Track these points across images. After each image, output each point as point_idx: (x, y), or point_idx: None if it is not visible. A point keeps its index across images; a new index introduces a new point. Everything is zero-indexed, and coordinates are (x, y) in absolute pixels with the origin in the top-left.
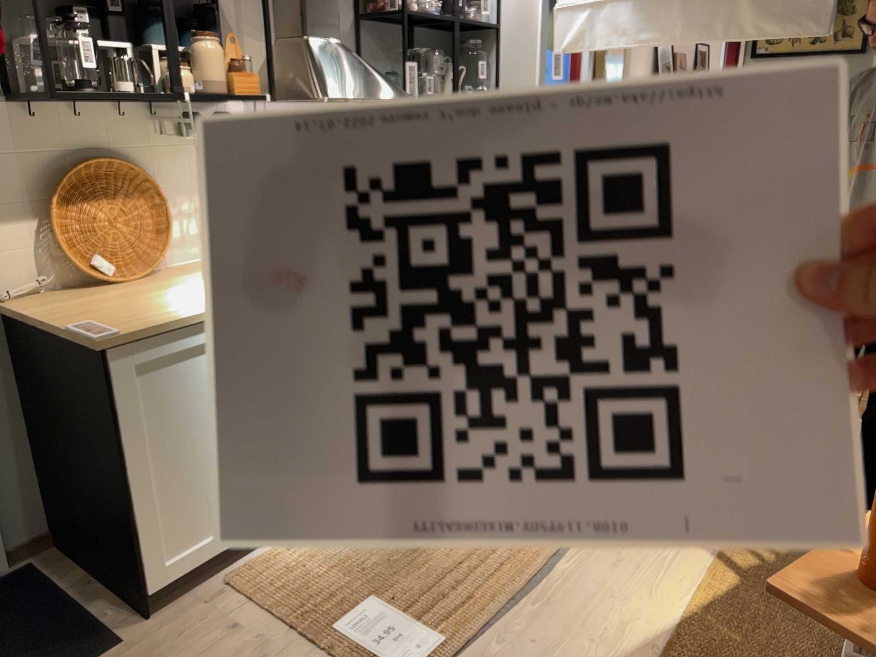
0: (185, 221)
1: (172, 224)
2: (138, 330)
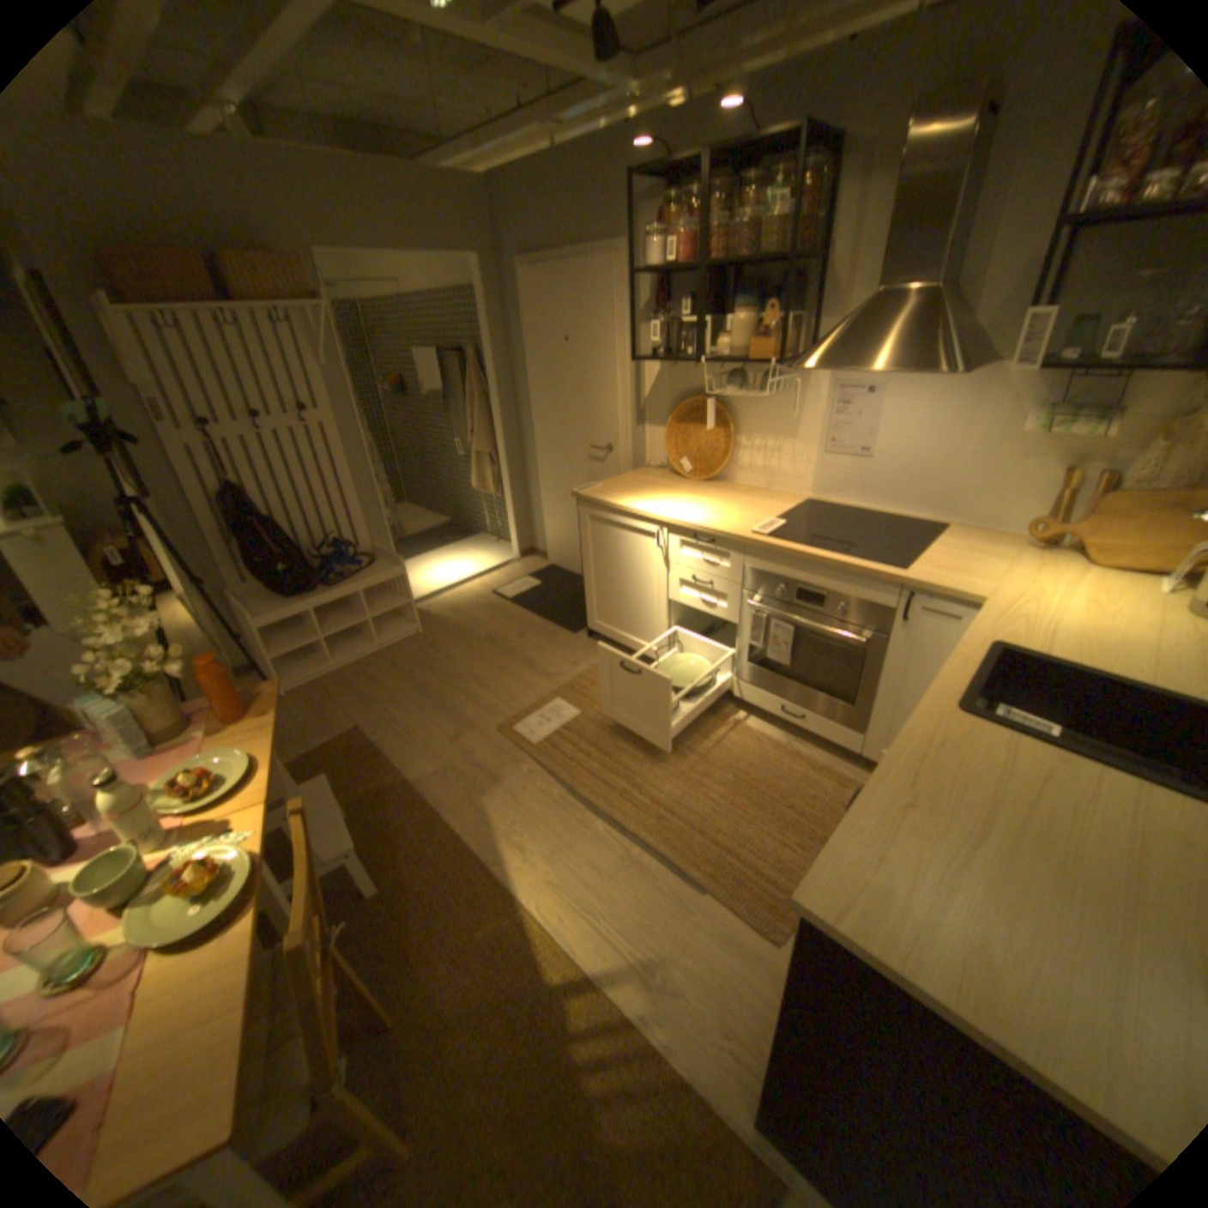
0: (754, 452)
1: (728, 452)
2: (587, 497)
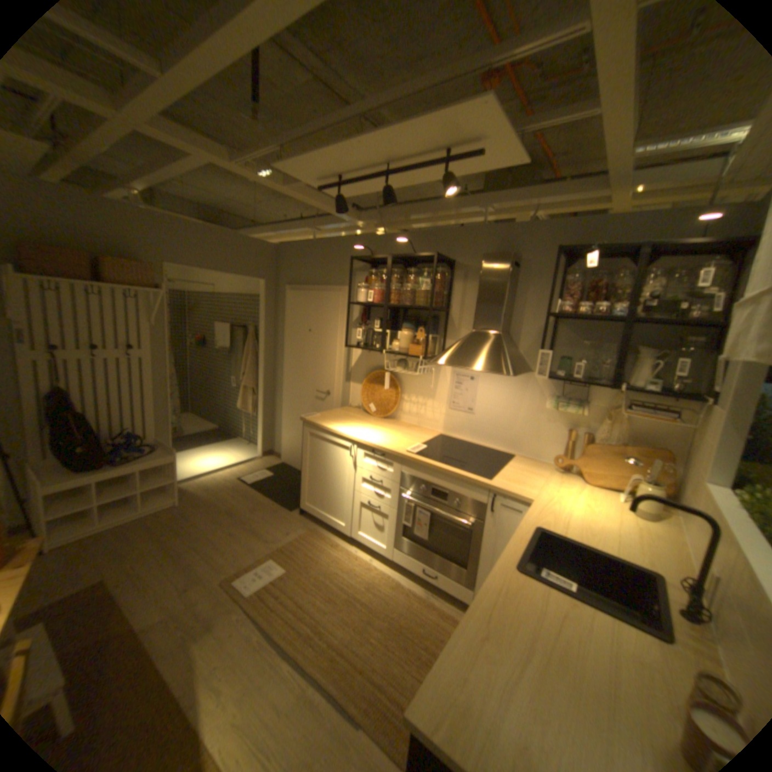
0: (411, 404)
1: (397, 402)
2: (309, 421)
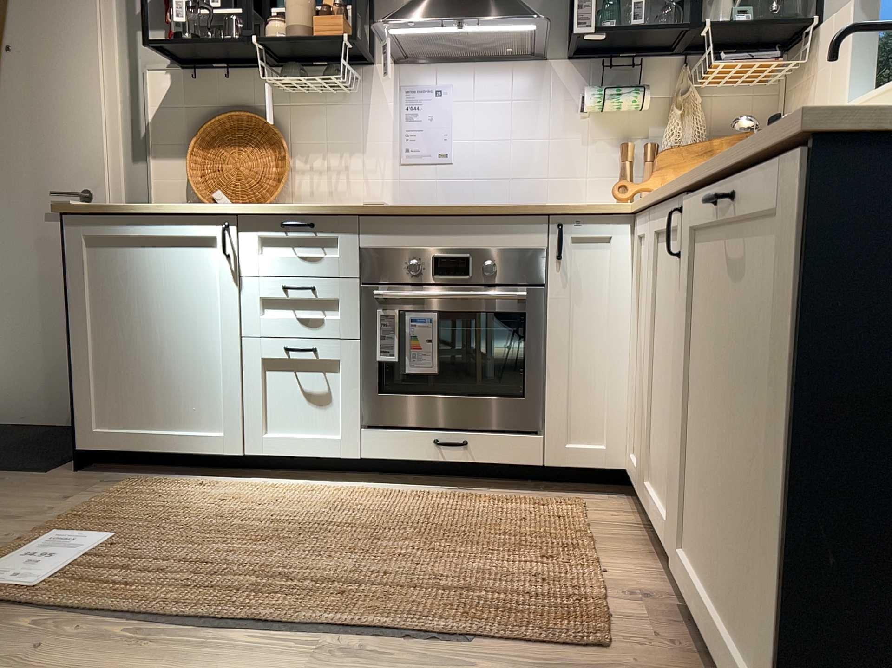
0: (315, 176)
1: (284, 172)
2: (86, 205)
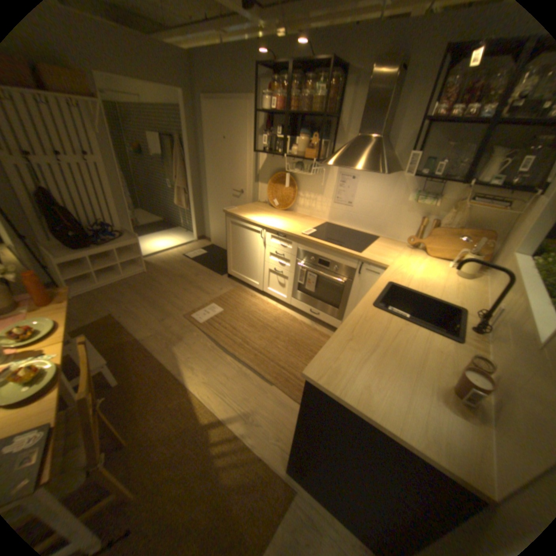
0: (305, 200)
1: (295, 198)
2: (231, 213)
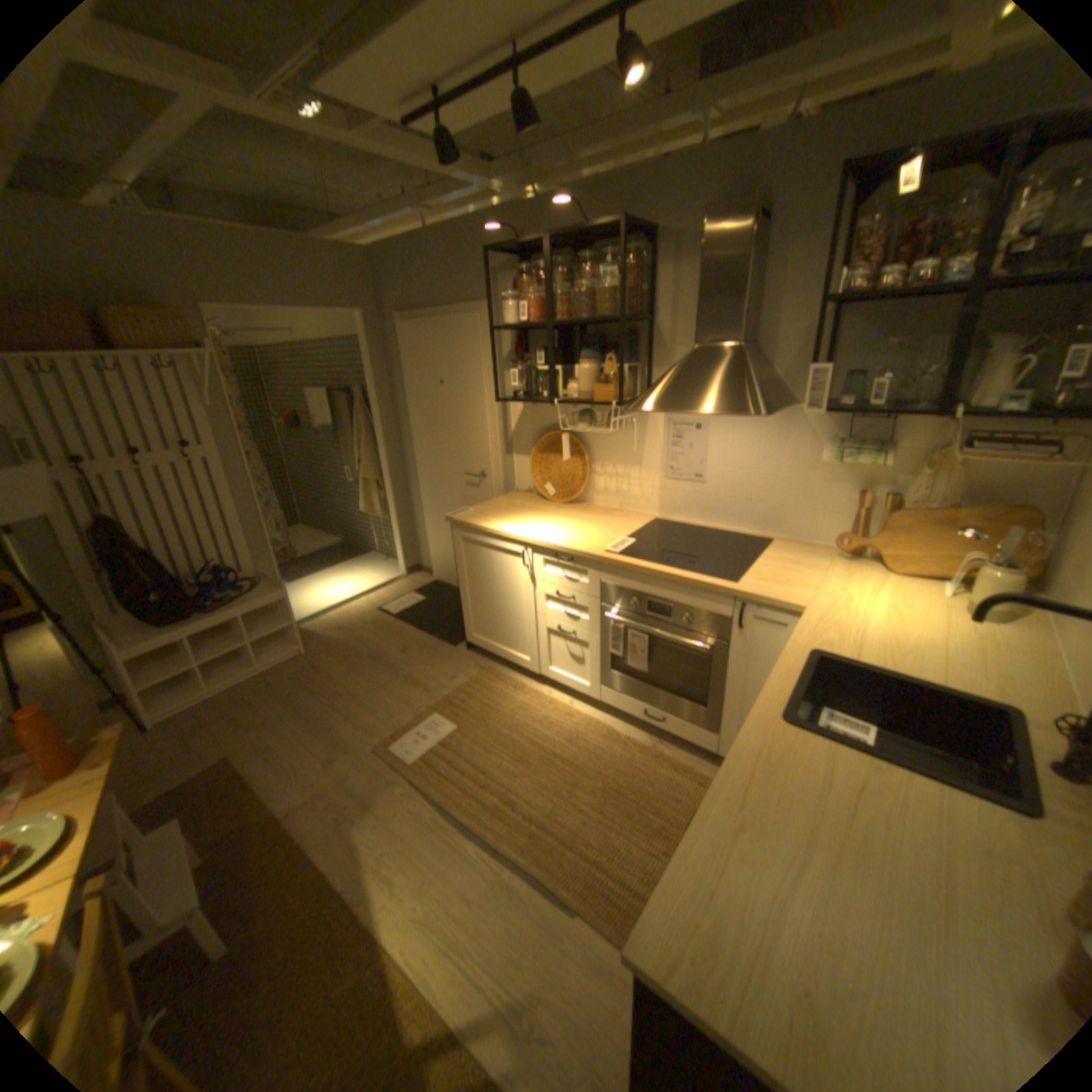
0: (607, 479)
1: (585, 478)
2: (459, 521)
